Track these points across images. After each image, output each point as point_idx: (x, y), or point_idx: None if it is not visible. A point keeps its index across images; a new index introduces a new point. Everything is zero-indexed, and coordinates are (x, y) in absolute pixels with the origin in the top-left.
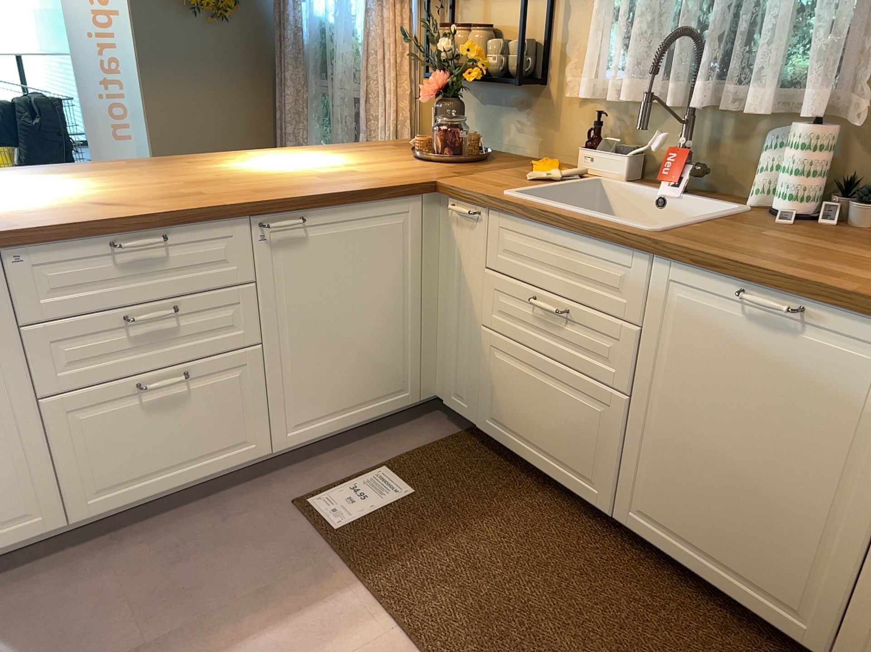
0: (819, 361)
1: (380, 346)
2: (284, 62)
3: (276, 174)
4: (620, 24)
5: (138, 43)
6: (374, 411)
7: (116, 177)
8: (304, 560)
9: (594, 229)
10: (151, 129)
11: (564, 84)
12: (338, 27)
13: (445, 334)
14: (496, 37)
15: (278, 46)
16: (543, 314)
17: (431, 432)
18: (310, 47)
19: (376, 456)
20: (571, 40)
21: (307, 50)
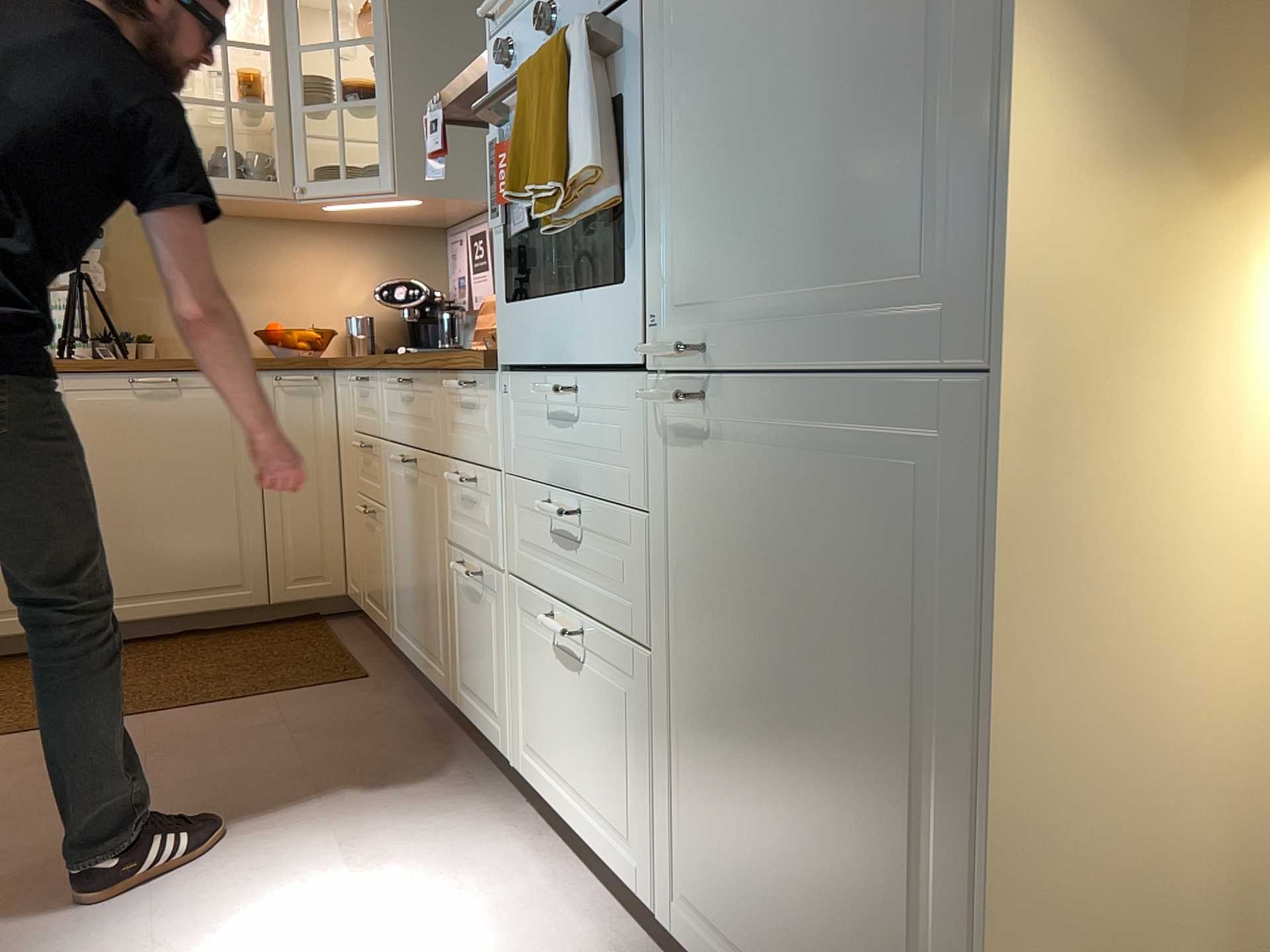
0: (196, 408)
1: None
2: None
3: None
4: None
5: None
6: None
7: None
8: None
9: None
10: None
11: None
12: None
13: None
14: None
15: None
16: None
17: None
18: None
19: None
20: None
21: None
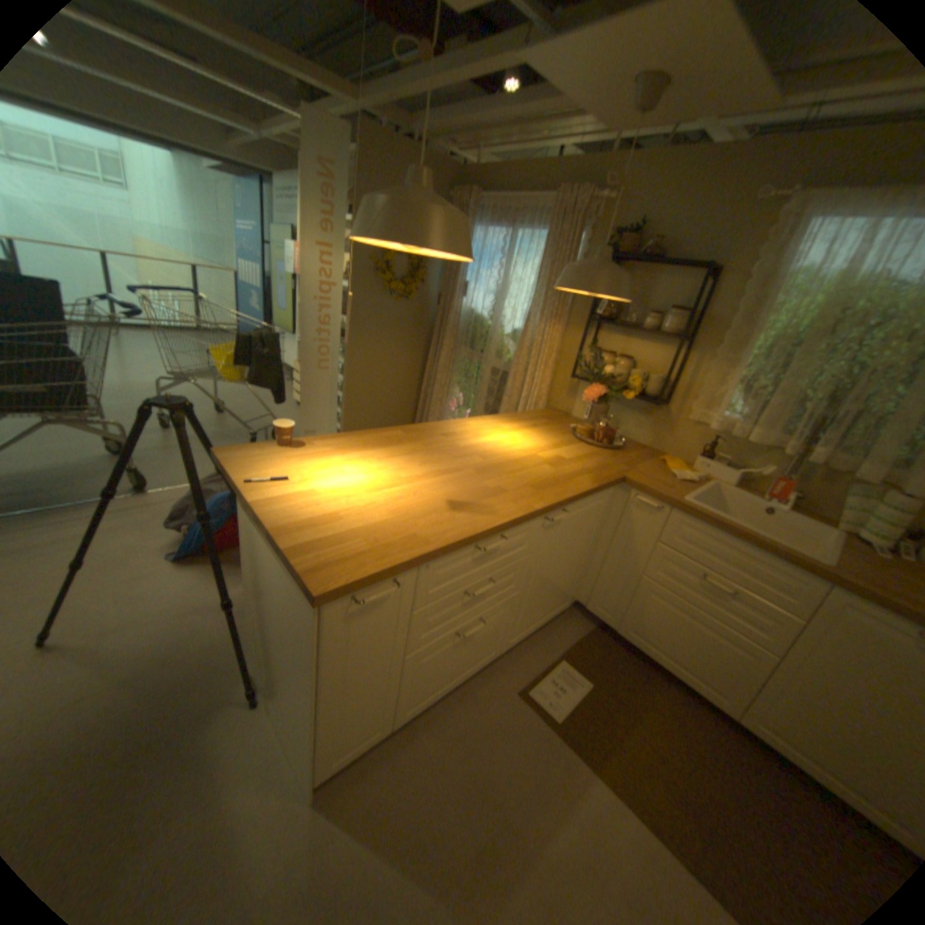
0: None
1: (568, 579)
2: (440, 331)
3: (518, 459)
4: (757, 390)
5: (350, 308)
6: (552, 617)
7: (417, 456)
8: (552, 756)
9: (784, 554)
10: (347, 366)
11: (686, 407)
12: (494, 321)
13: (600, 567)
14: (633, 362)
15: (433, 317)
16: (710, 587)
17: (578, 628)
18: (463, 326)
19: (553, 650)
20: (706, 385)
21: (459, 326)
